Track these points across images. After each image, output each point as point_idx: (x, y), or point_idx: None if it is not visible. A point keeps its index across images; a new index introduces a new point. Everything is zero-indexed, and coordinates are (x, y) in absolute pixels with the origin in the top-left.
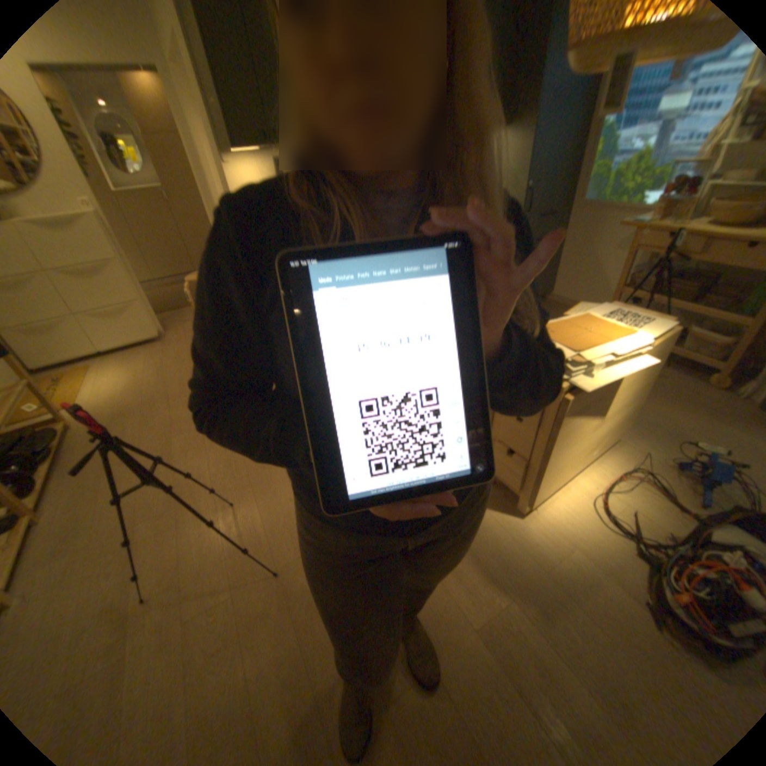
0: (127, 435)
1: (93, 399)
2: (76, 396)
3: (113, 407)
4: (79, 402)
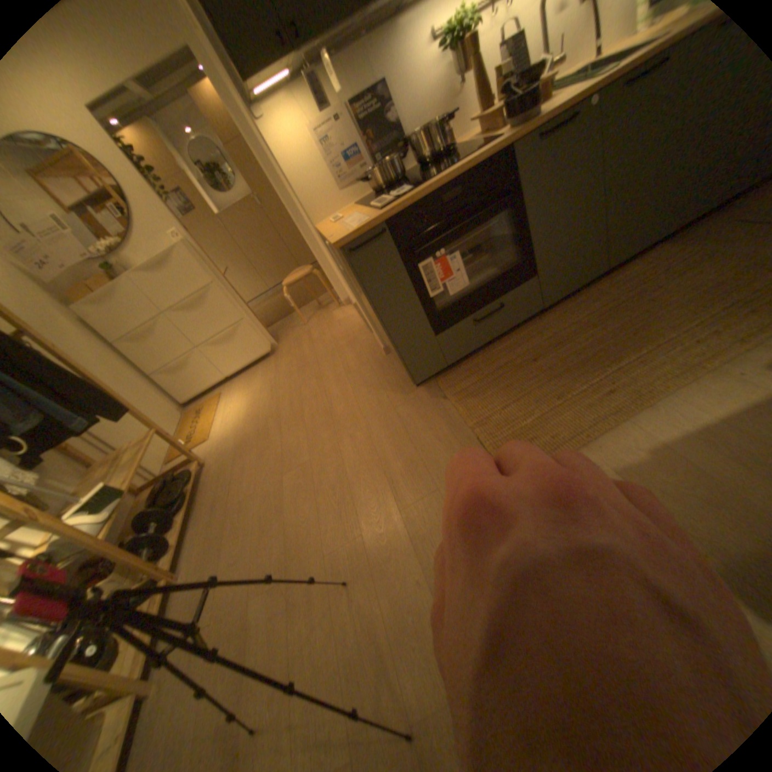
0: (246, 470)
1: (222, 428)
2: (211, 426)
3: (236, 436)
4: (212, 432)
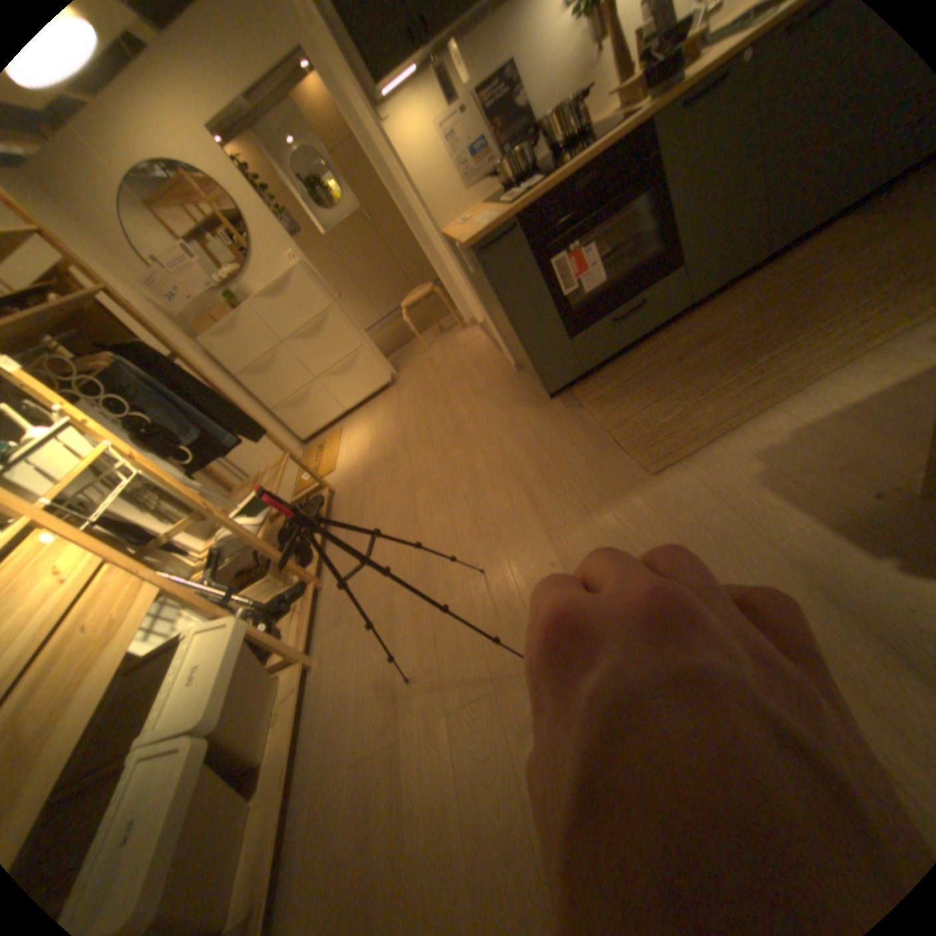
0: (376, 492)
1: (348, 457)
2: (335, 457)
3: (363, 464)
4: (338, 463)
